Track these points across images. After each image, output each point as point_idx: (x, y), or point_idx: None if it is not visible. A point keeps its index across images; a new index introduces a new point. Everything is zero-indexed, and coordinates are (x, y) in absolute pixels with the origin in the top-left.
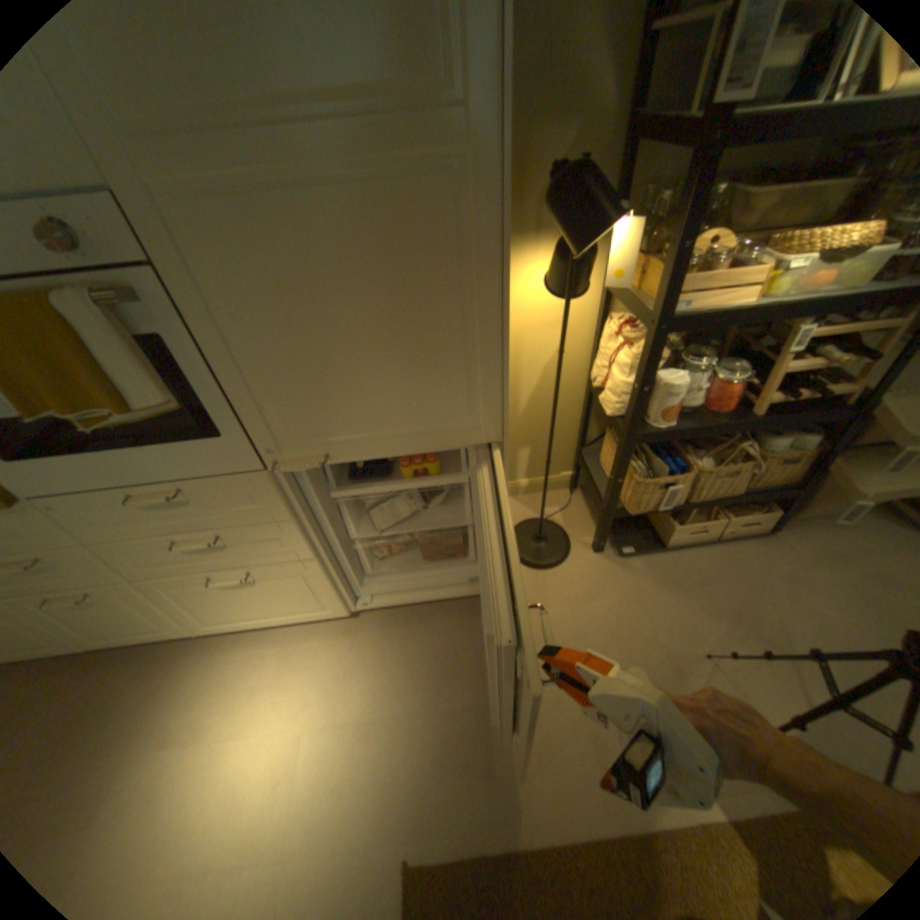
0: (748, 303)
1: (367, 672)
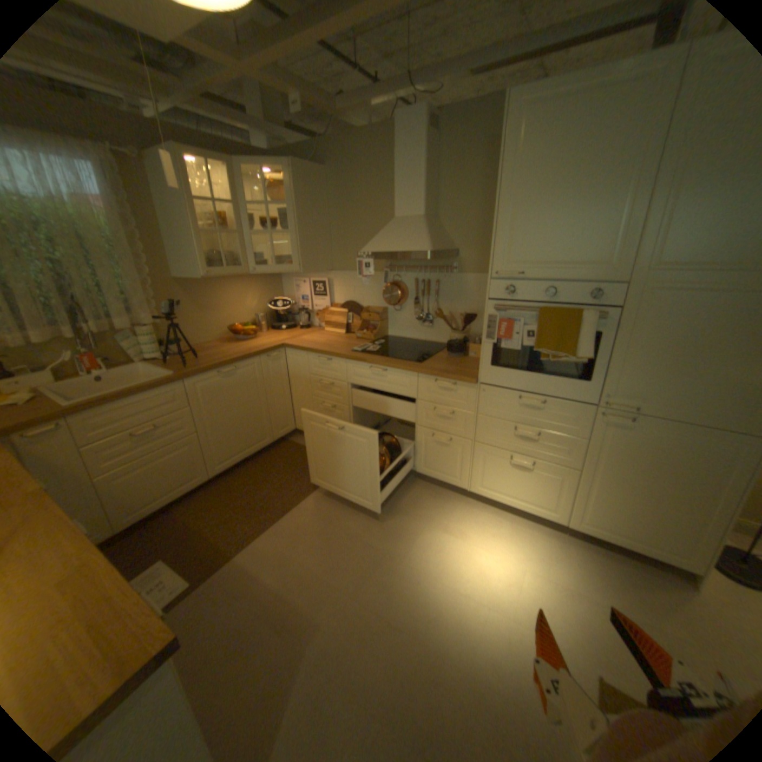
0: None
1: (574, 567)
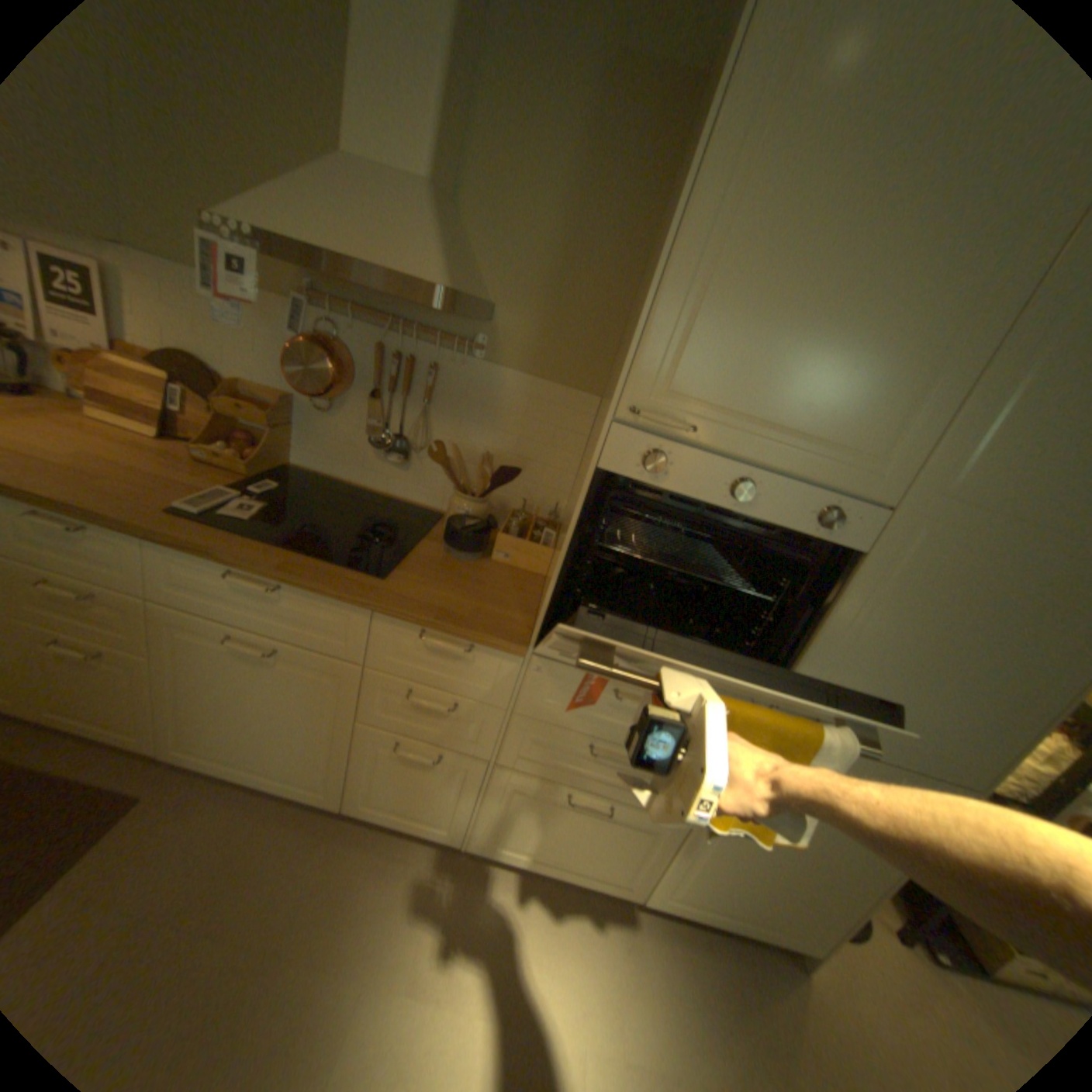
0: None
1: (657, 997)
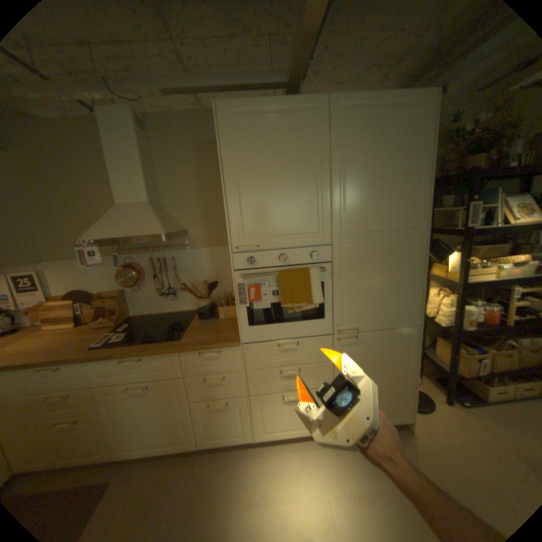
0: (492, 280)
1: (353, 467)
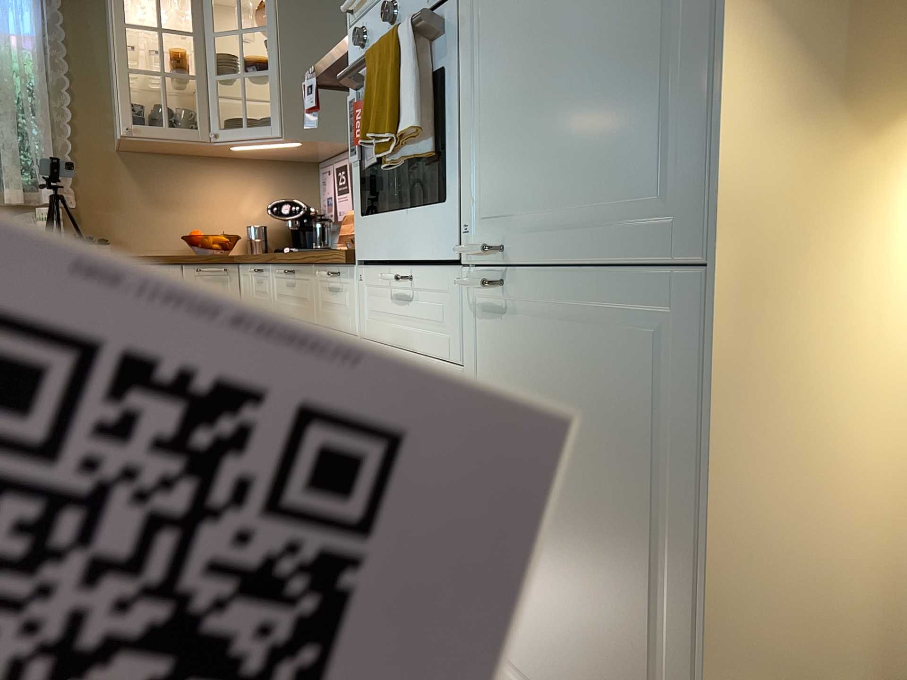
0: None
1: None
